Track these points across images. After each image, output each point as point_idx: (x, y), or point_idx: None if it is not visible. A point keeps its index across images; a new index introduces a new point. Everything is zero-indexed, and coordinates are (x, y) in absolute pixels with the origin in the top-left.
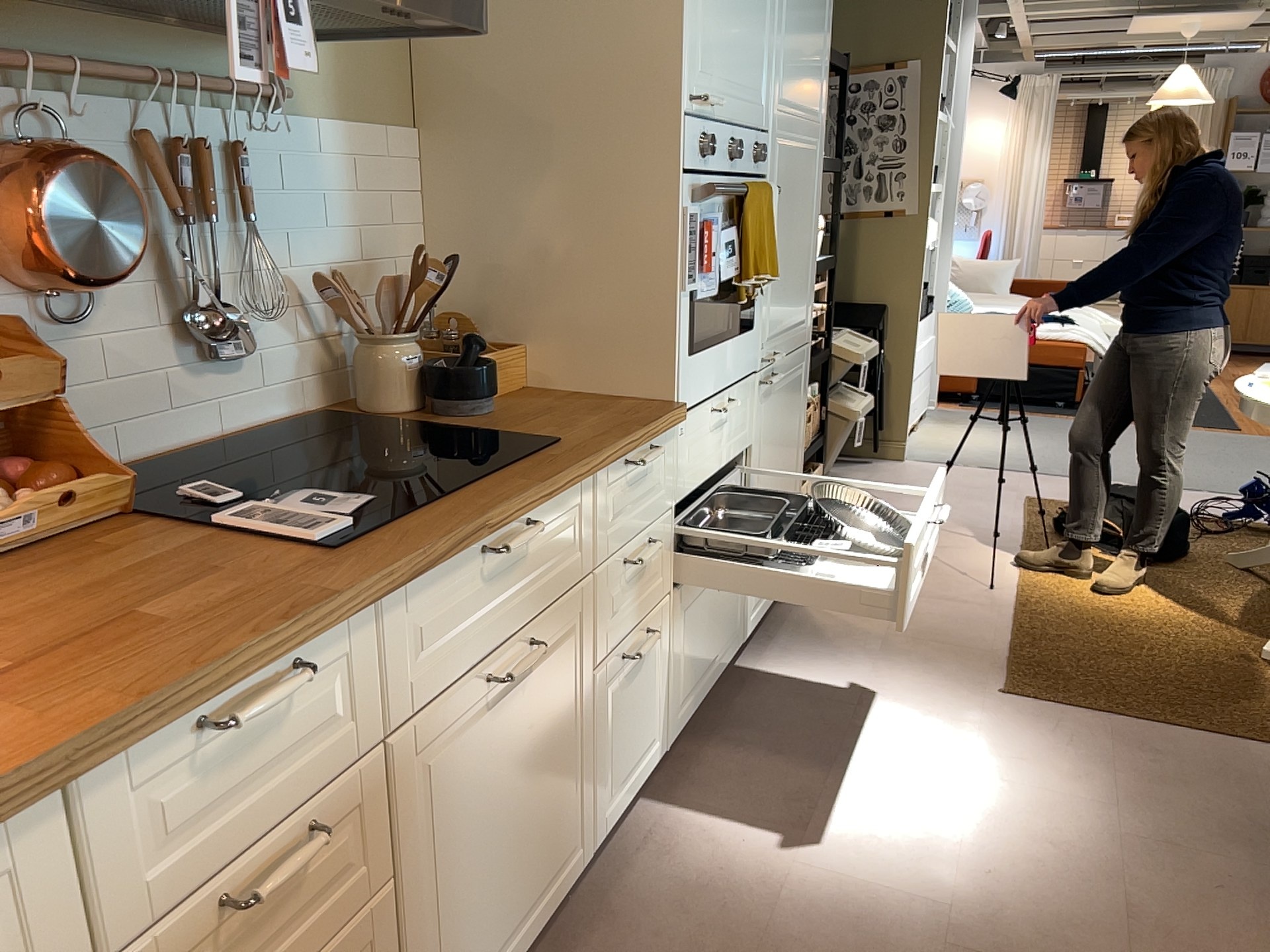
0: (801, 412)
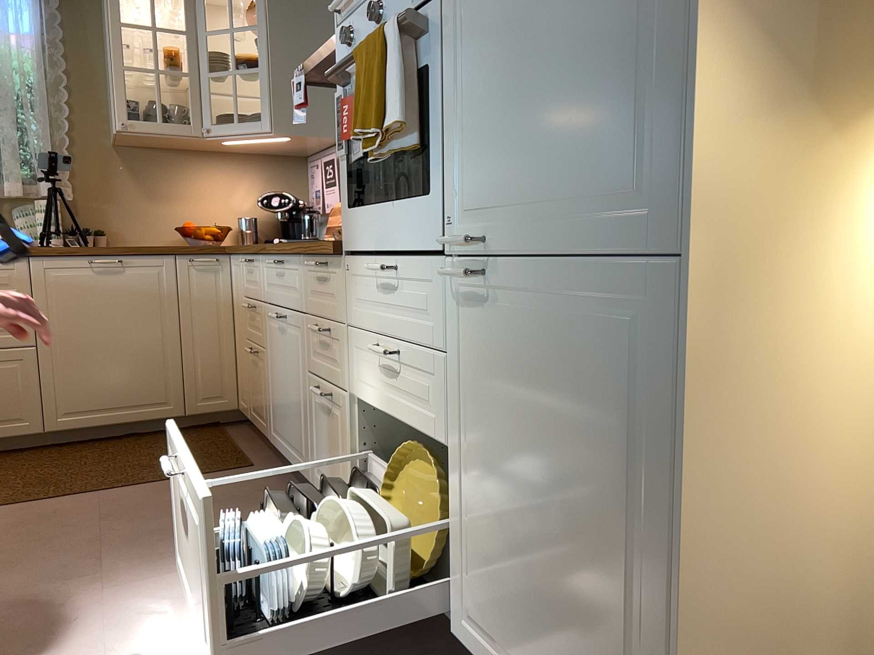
0: (657, 433)
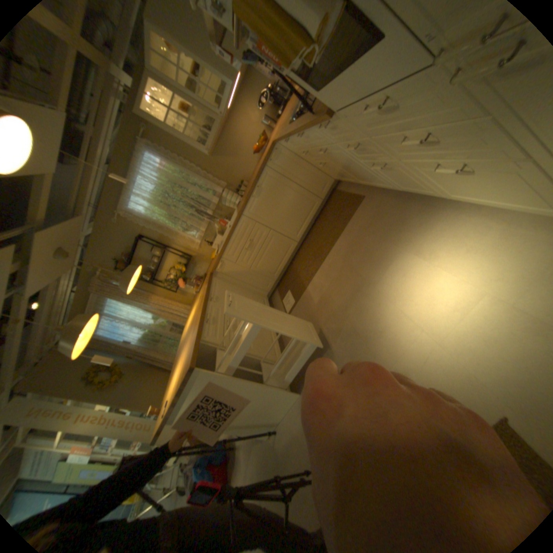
0: None
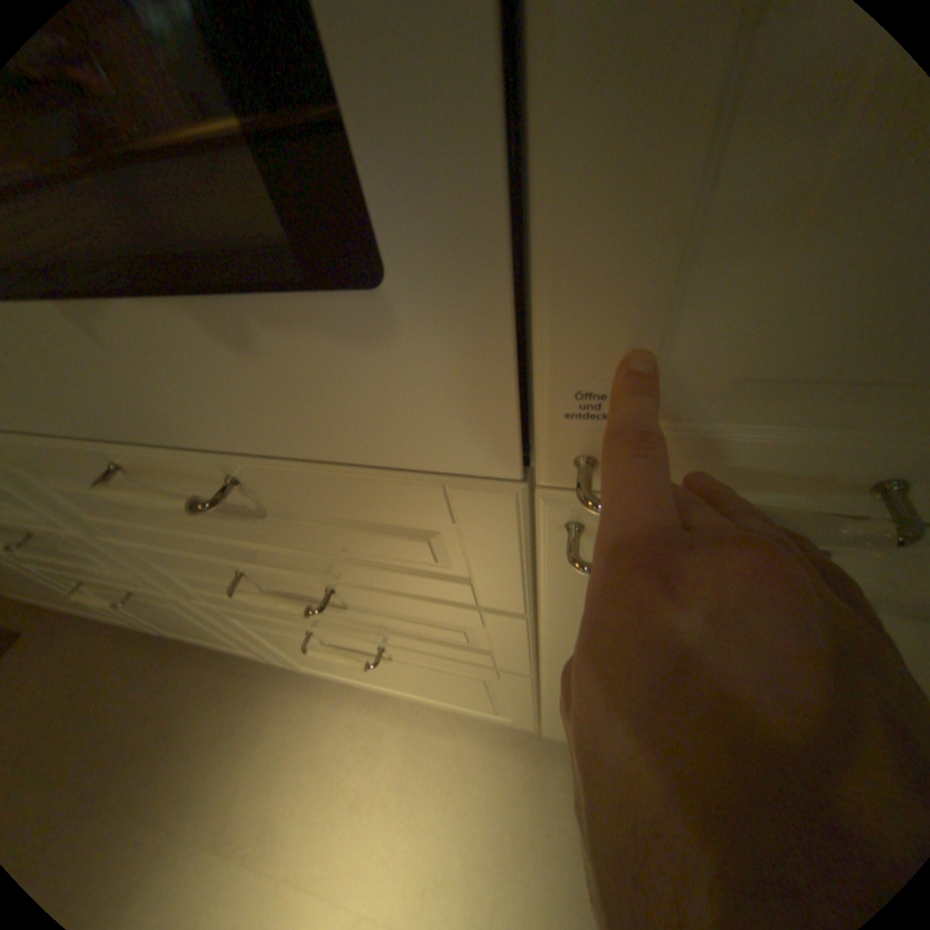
0: None
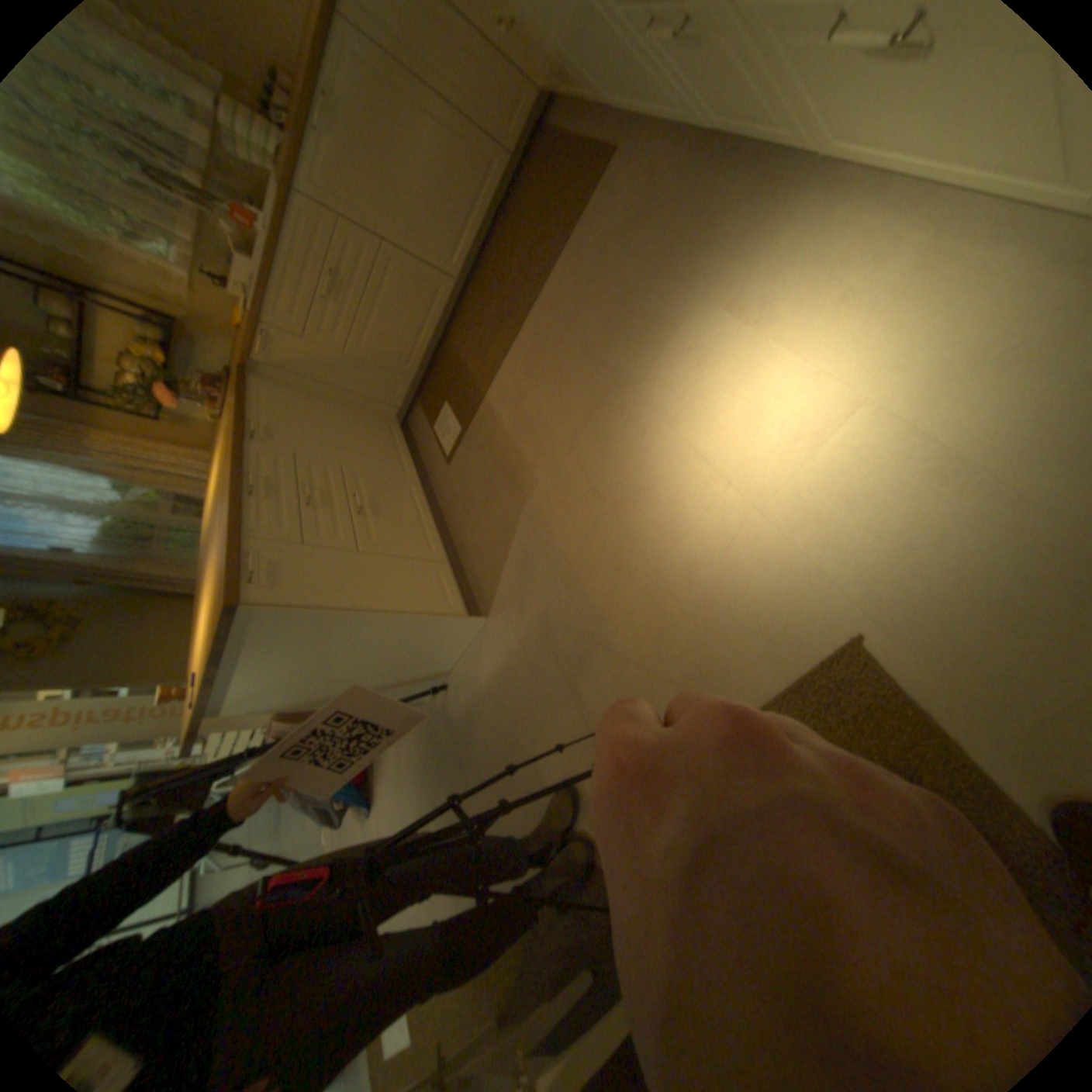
0: None
